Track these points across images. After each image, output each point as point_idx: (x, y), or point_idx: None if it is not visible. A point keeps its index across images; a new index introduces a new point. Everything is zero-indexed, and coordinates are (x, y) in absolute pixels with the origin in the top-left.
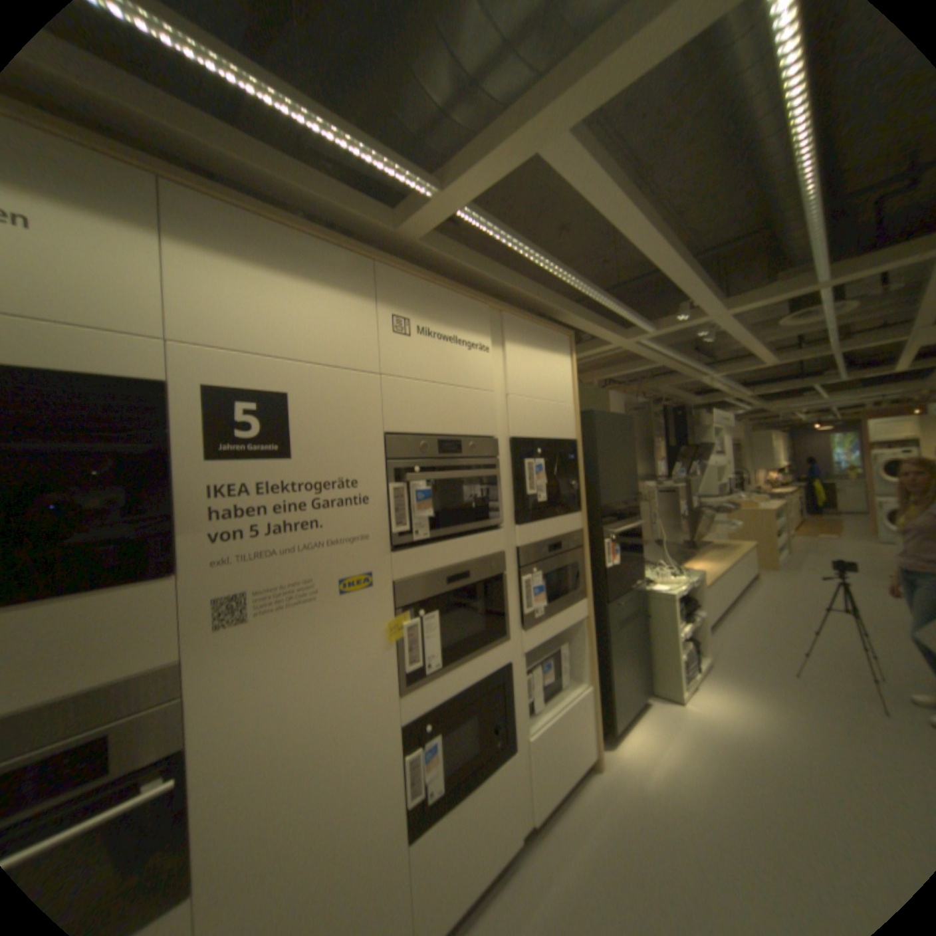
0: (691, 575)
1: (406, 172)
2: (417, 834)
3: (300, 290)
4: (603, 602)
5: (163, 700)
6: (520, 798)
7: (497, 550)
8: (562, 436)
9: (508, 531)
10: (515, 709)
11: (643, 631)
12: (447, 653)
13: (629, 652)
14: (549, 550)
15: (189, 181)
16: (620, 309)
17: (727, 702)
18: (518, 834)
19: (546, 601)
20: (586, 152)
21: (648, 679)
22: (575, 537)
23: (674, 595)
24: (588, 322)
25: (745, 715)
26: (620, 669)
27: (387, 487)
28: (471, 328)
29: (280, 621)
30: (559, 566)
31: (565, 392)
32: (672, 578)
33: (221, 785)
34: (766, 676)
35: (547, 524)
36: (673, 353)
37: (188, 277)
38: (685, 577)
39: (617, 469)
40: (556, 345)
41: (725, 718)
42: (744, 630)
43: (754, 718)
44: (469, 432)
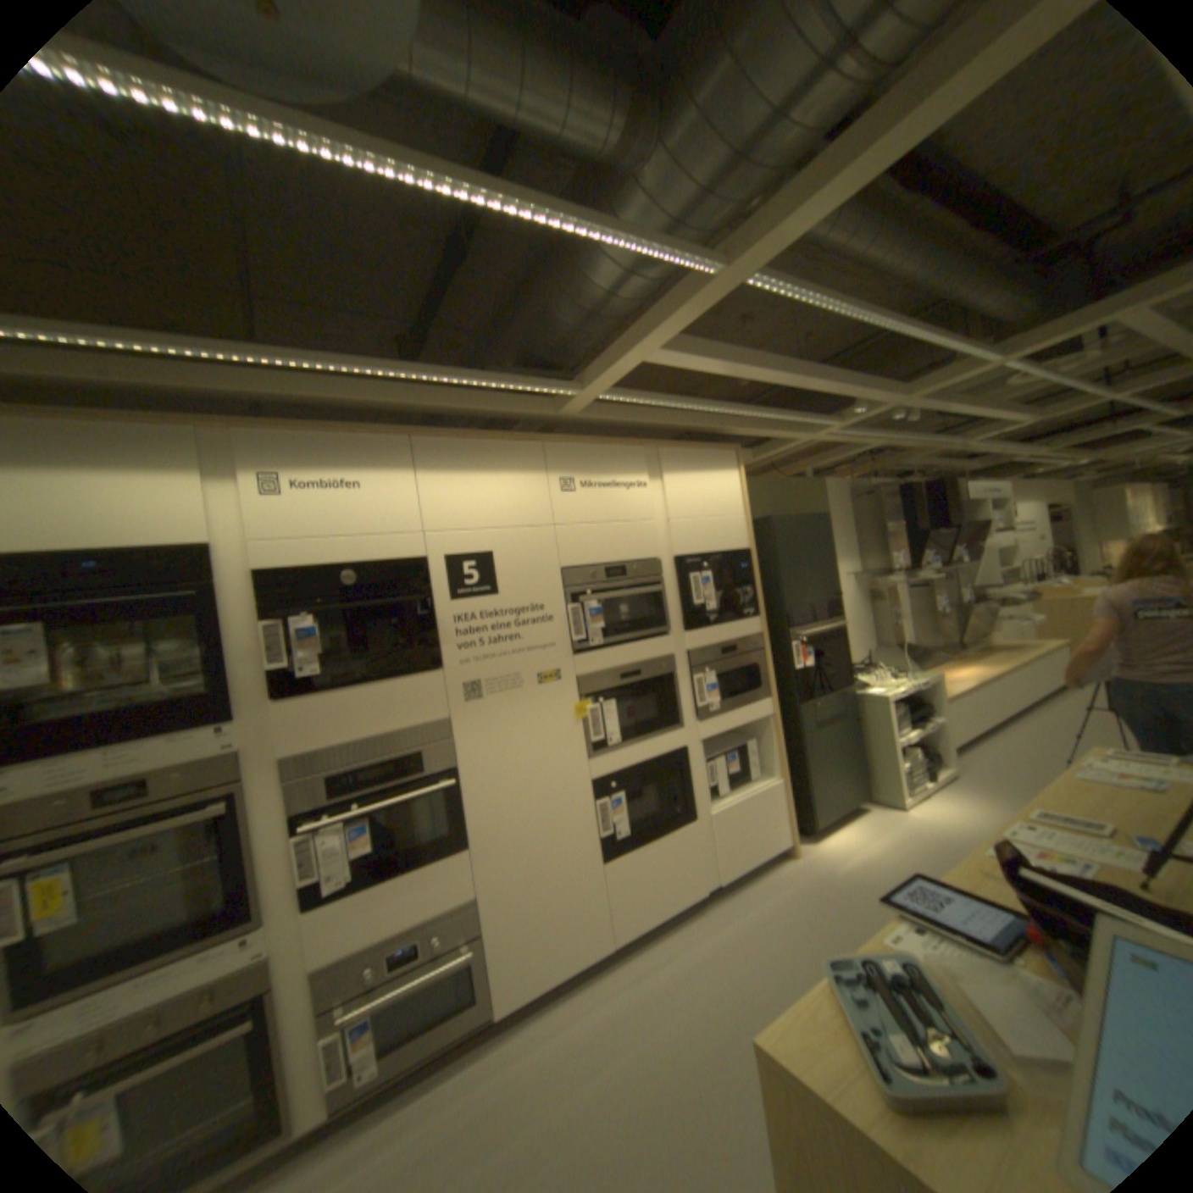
0: (922, 678)
1: (554, 387)
2: (610, 859)
3: (493, 480)
4: (796, 702)
5: (444, 740)
6: (704, 859)
7: (666, 654)
8: (733, 548)
9: (678, 638)
10: (694, 786)
11: (855, 735)
12: (625, 733)
13: (833, 754)
14: (722, 653)
15: (425, 434)
16: (785, 416)
17: (960, 810)
18: (704, 887)
19: (720, 698)
20: (677, 354)
21: (865, 784)
22: (754, 641)
23: (888, 698)
24: (758, 430)
25: (975, 820)
26: (820, 769)
27: (566, 608)
28: (627, 471)
29: (502, 700)
30: (735, 667)
31: (734, 506)
32: (899, 682)
33: (478, 793)
34: (1022, 787)
35: (718, 630)
36: (884, 434)
37: (430, 492)
38: (915, 680)
39: (808, 571)
40: (720, 463)
41: (949, 822)
42: (1021, 743)
43: (983, 823)
44: (632, 558)
